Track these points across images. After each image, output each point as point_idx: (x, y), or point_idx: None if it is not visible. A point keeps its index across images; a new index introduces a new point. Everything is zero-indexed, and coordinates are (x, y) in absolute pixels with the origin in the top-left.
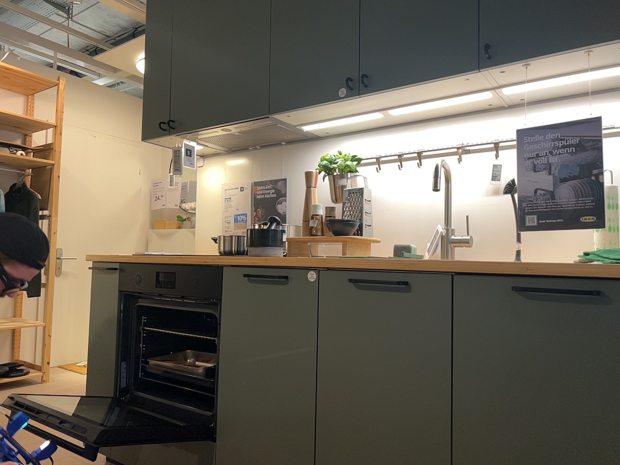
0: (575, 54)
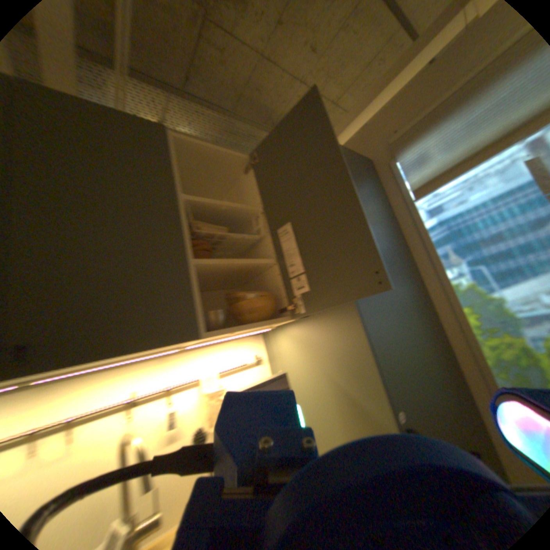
0: (261, 326)
